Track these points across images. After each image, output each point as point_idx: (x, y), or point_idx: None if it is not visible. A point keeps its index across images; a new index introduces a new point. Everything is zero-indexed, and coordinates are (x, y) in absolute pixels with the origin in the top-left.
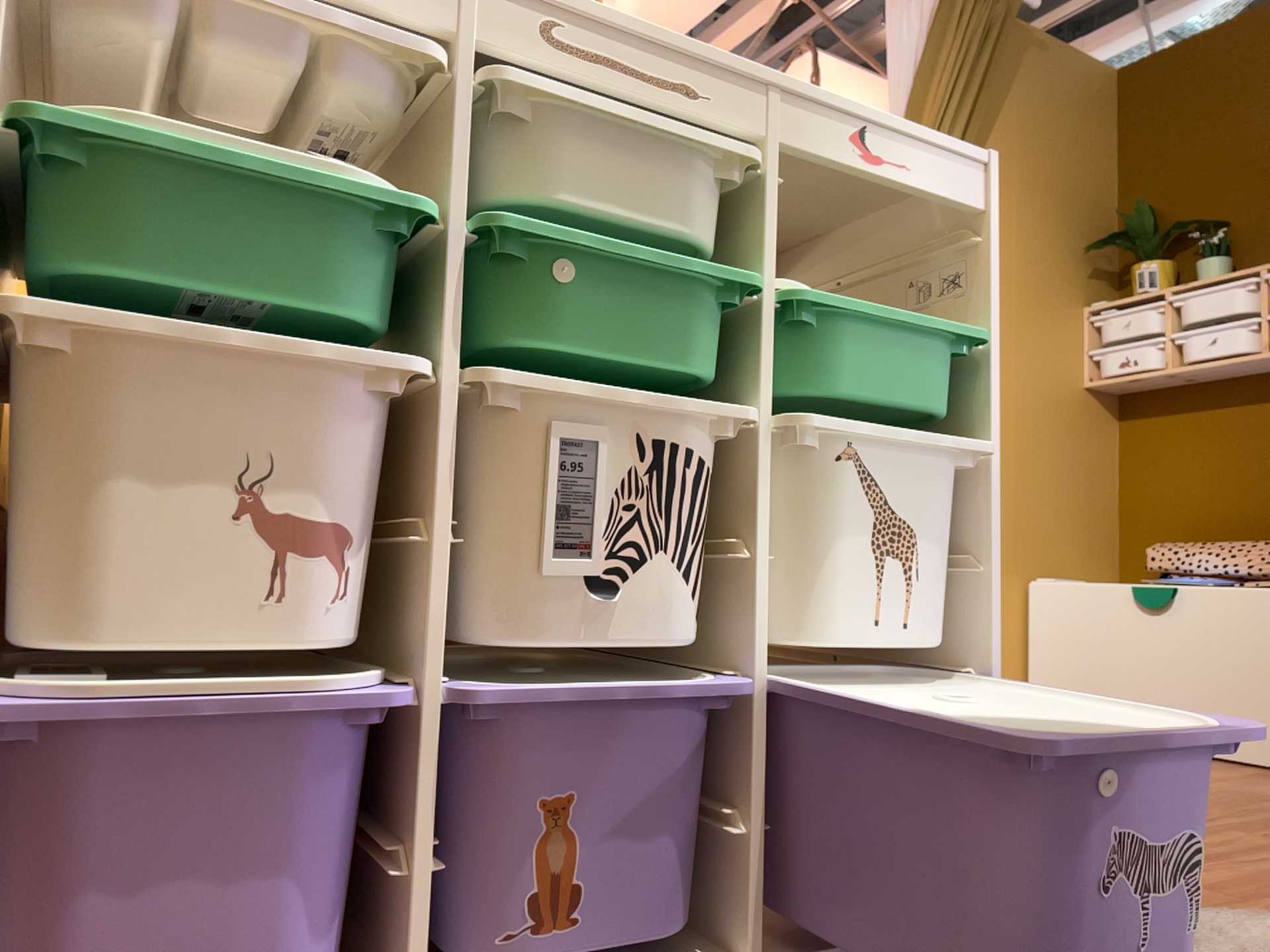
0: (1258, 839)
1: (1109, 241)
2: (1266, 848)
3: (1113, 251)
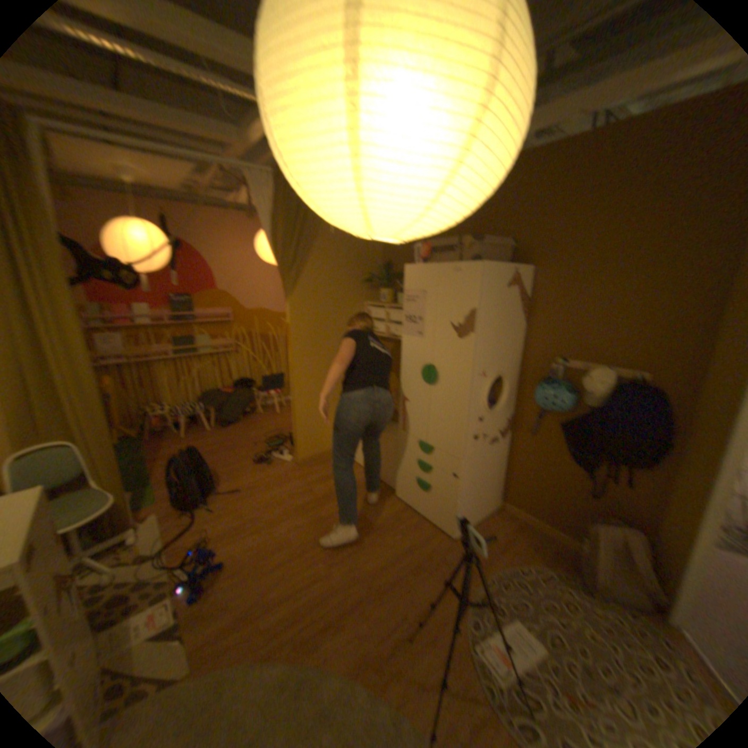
0: (324, 577)
1: (376, 278)
2: (319, 588)
3: (377, 283)
